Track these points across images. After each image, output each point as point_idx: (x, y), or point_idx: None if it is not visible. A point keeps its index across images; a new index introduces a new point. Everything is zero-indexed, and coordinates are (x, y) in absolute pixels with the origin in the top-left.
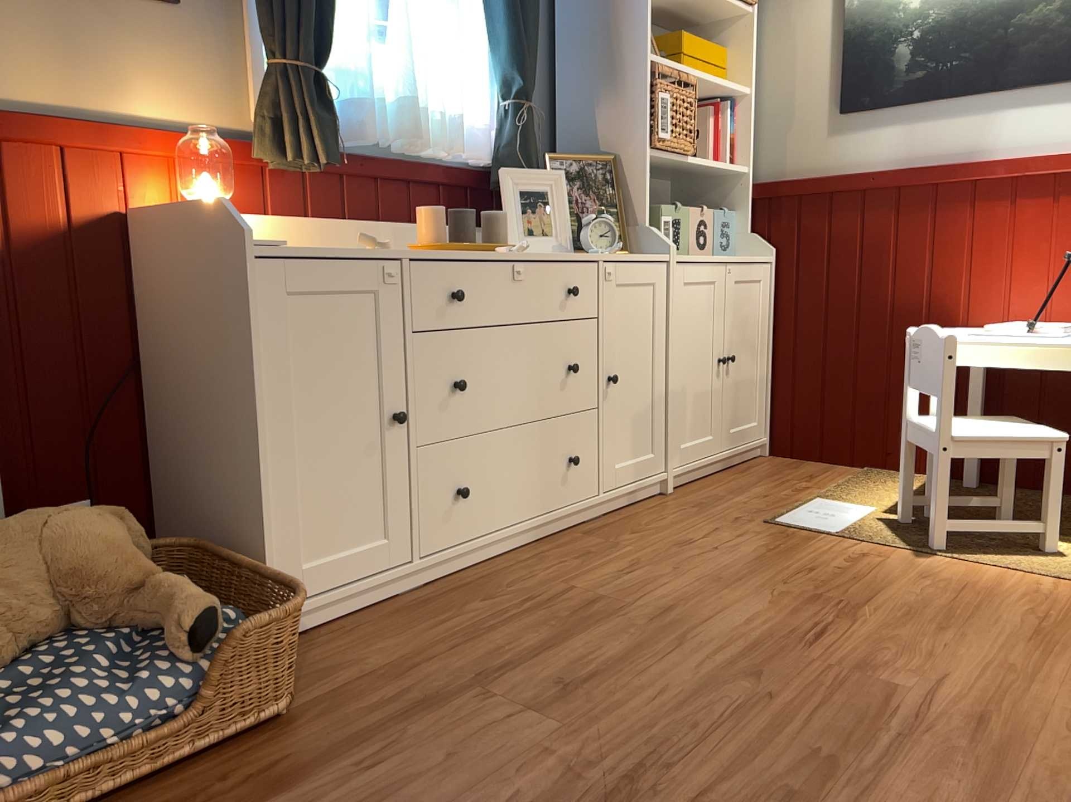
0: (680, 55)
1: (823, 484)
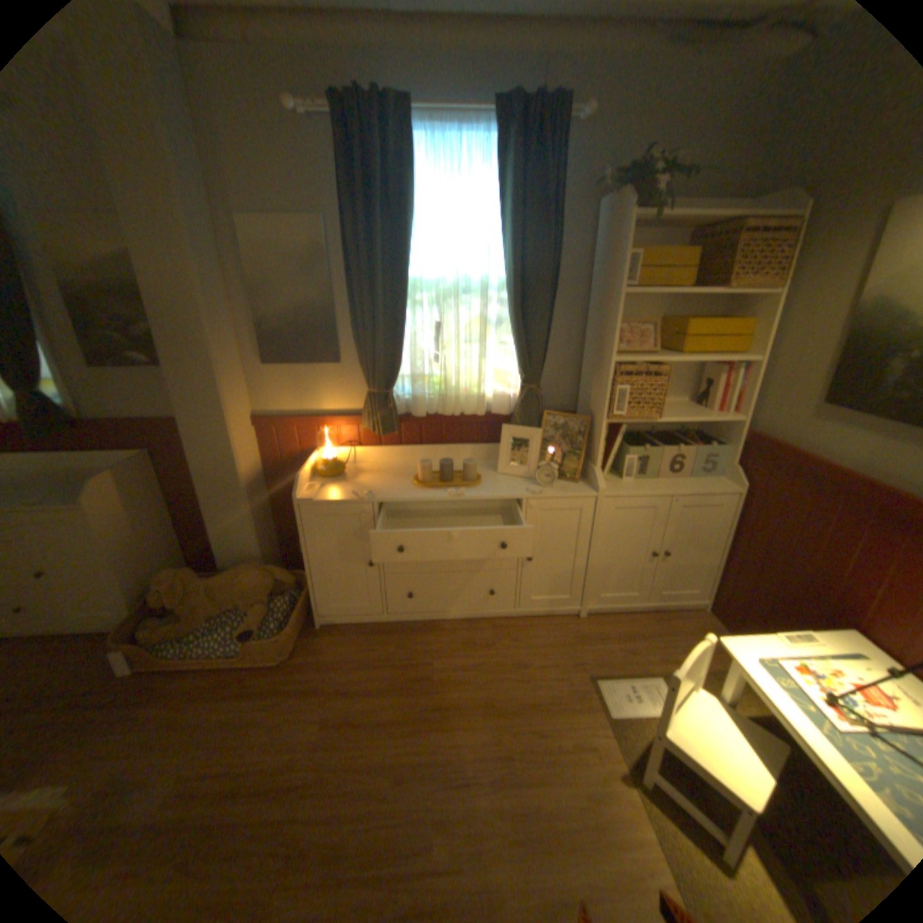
0: (684, 336)
1: None
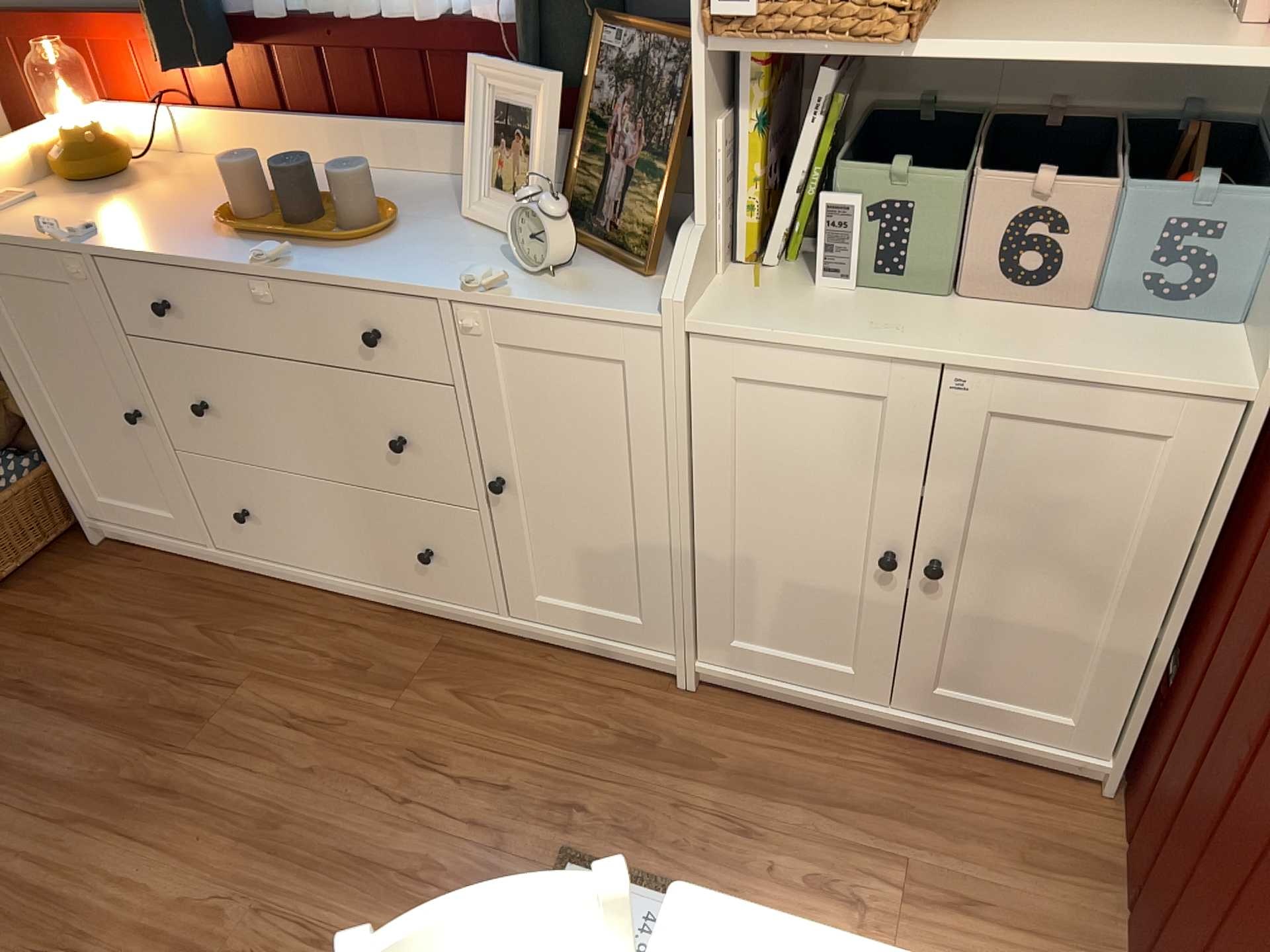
0: None
1: (901, 925)
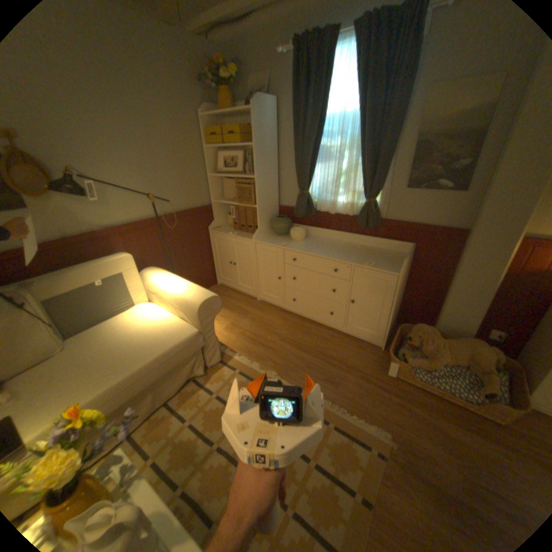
0: None
1: None
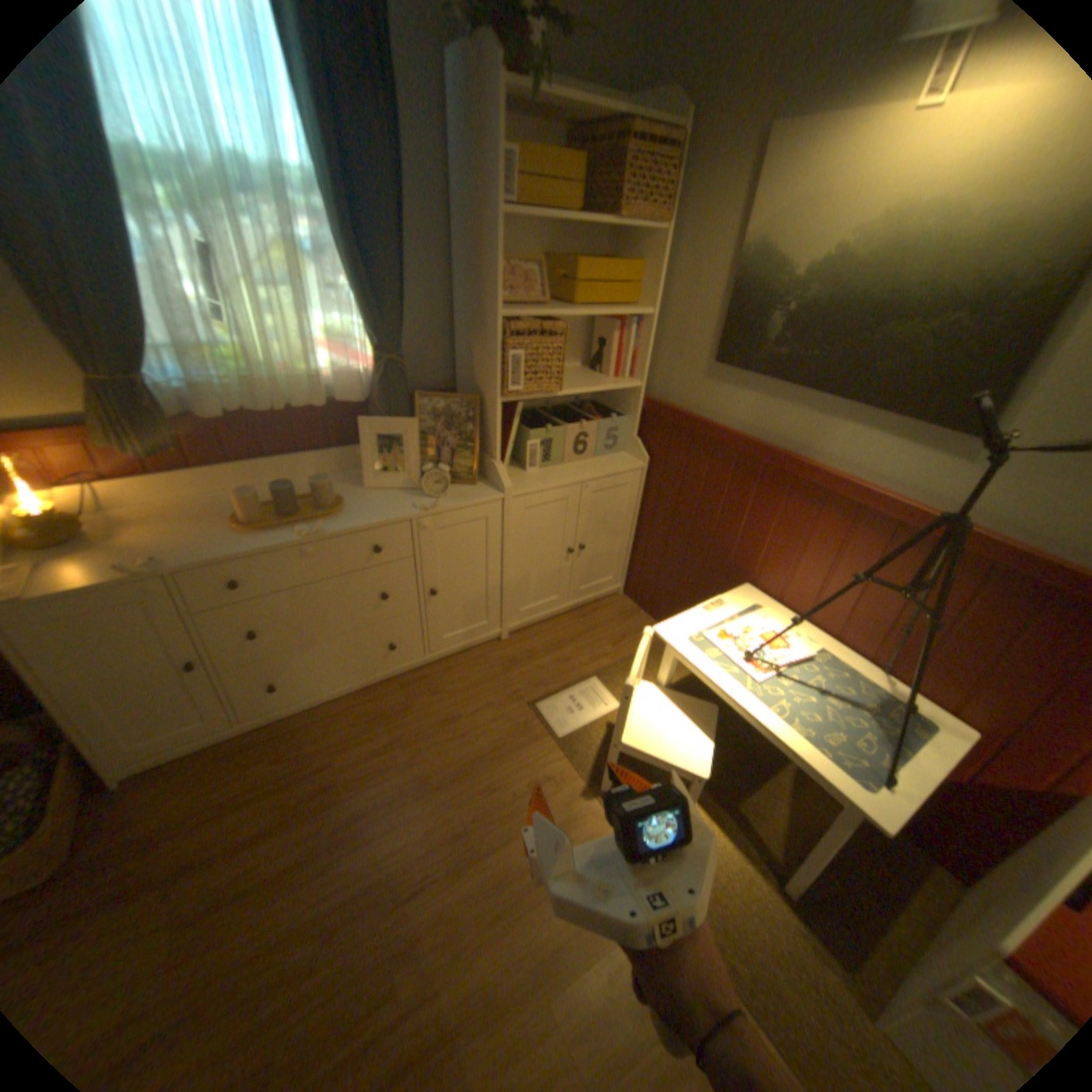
0: (574, 283)
1: (620, 653)
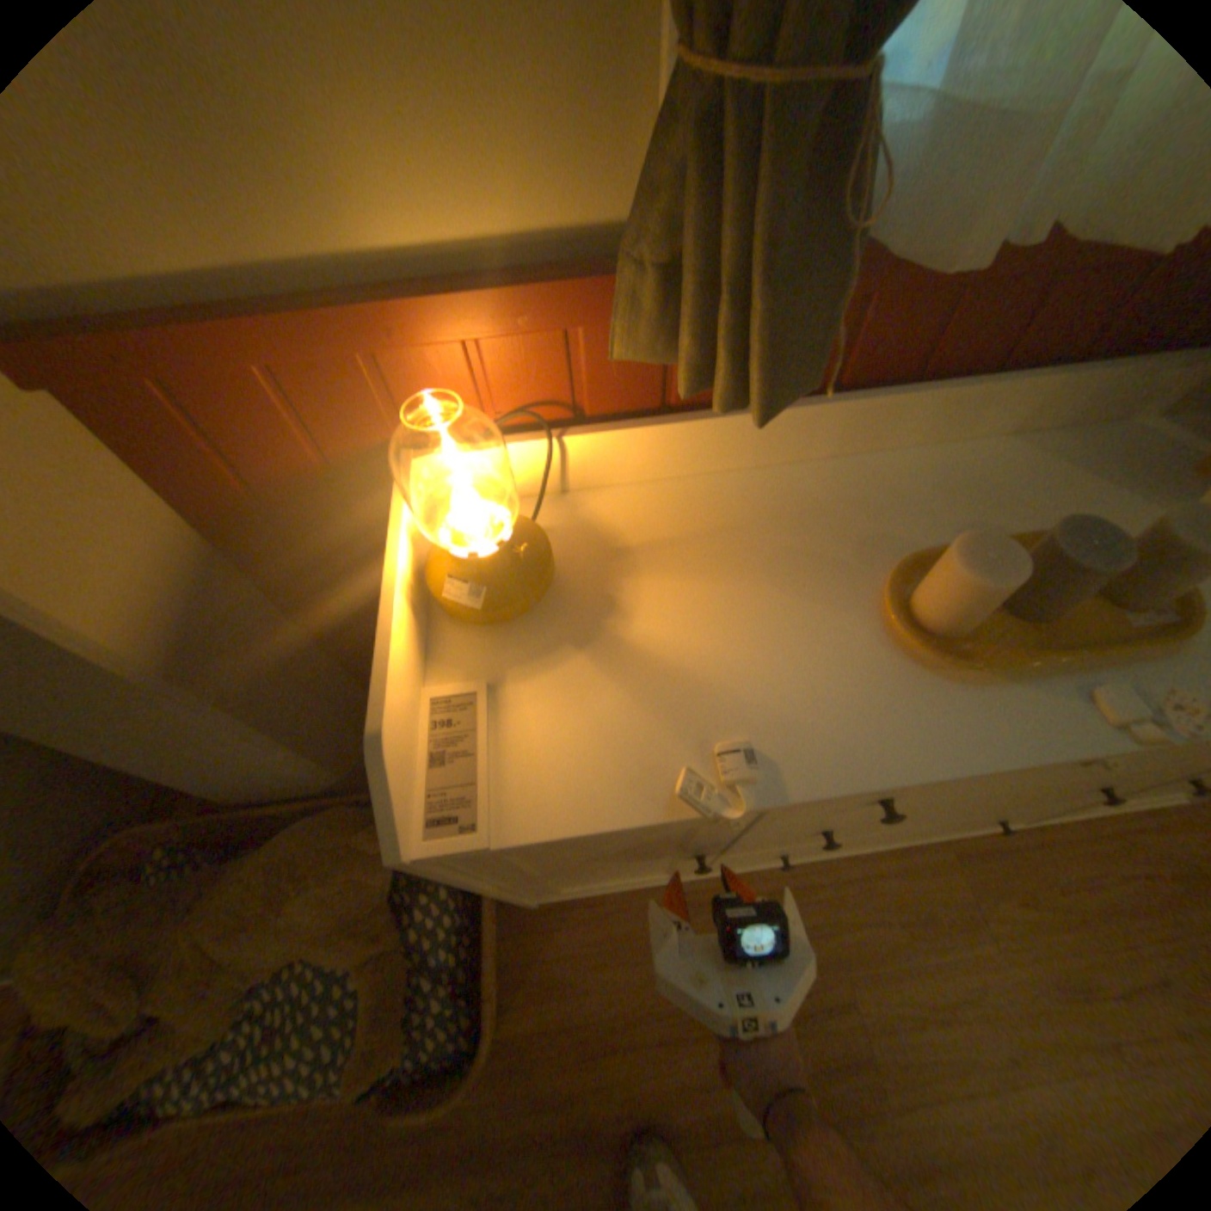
0: None
1: None
